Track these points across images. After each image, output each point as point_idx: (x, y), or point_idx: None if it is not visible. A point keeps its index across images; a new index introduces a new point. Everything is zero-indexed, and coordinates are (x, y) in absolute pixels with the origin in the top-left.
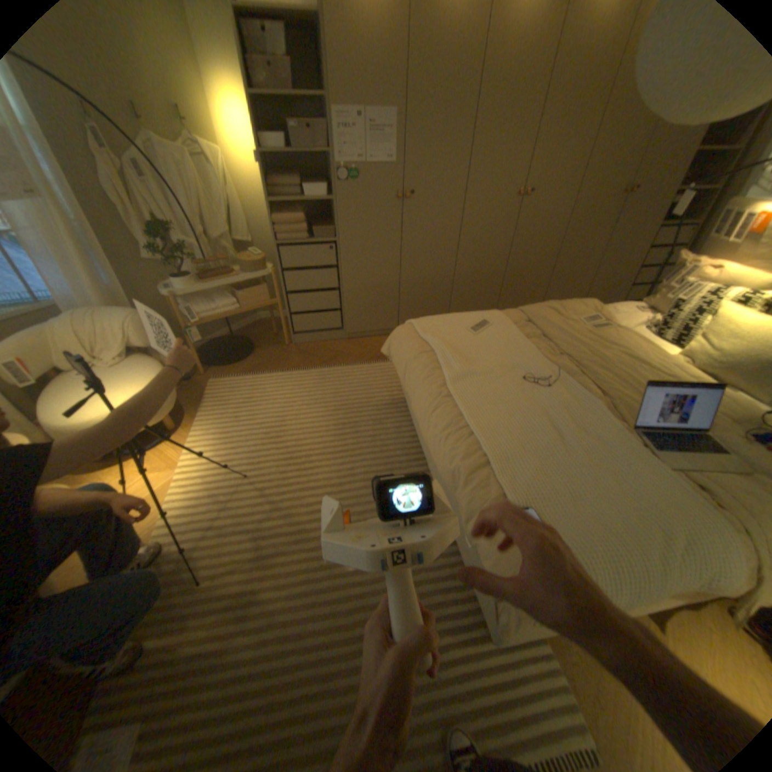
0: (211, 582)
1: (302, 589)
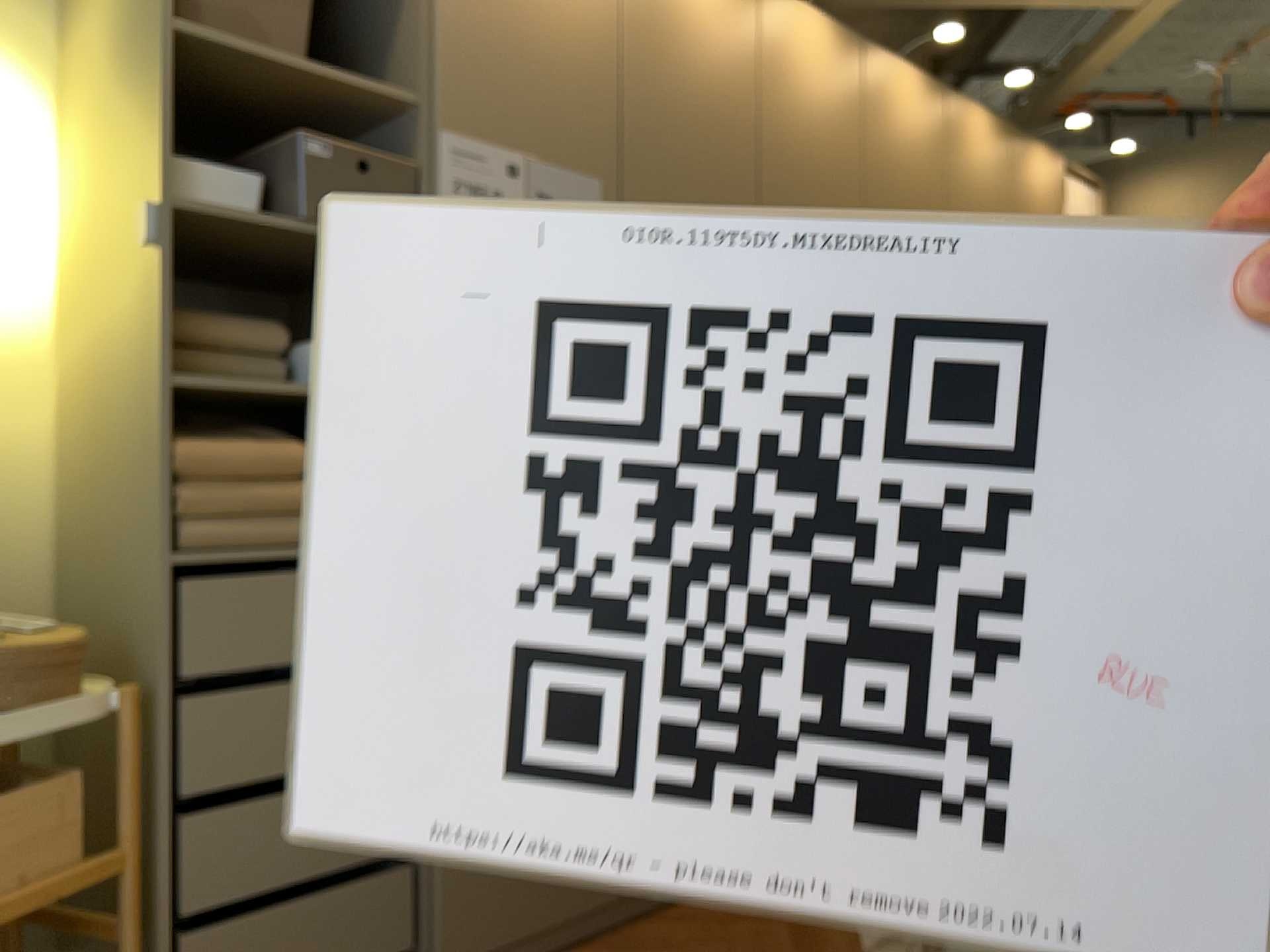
0: None
1: None
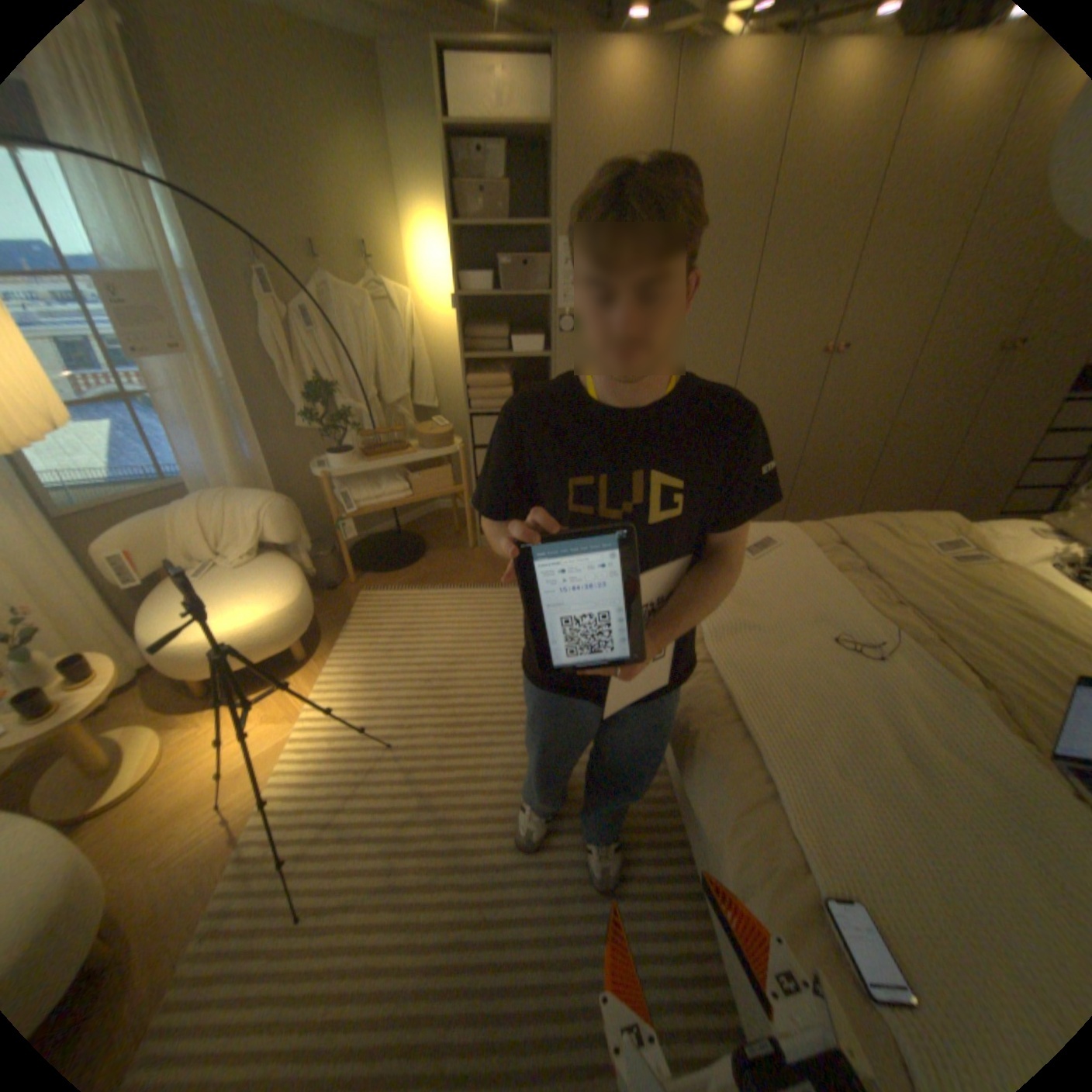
0: (315, 921)
1: (449, 959)
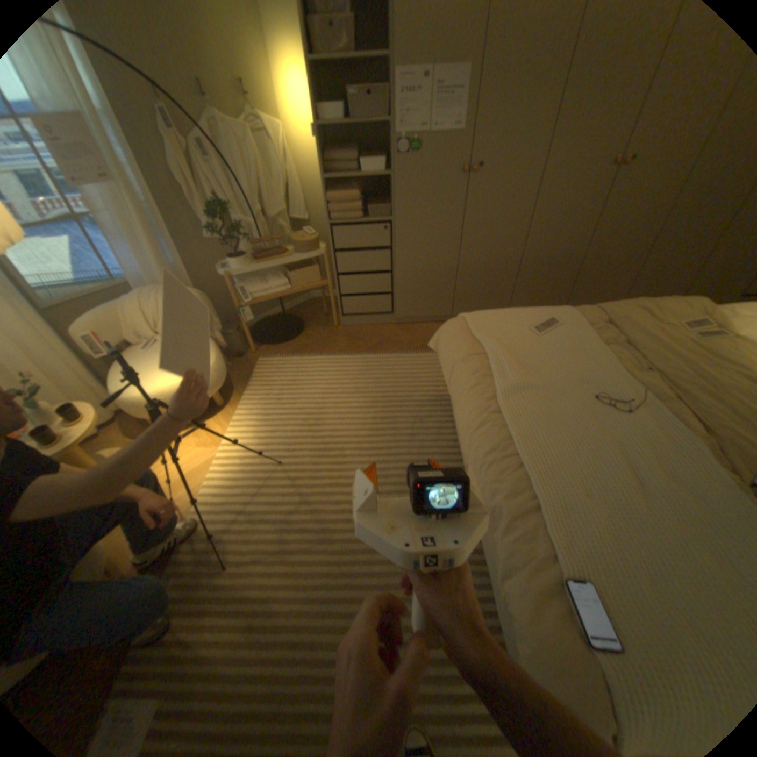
0: (236, 569)
1: (320, 595)
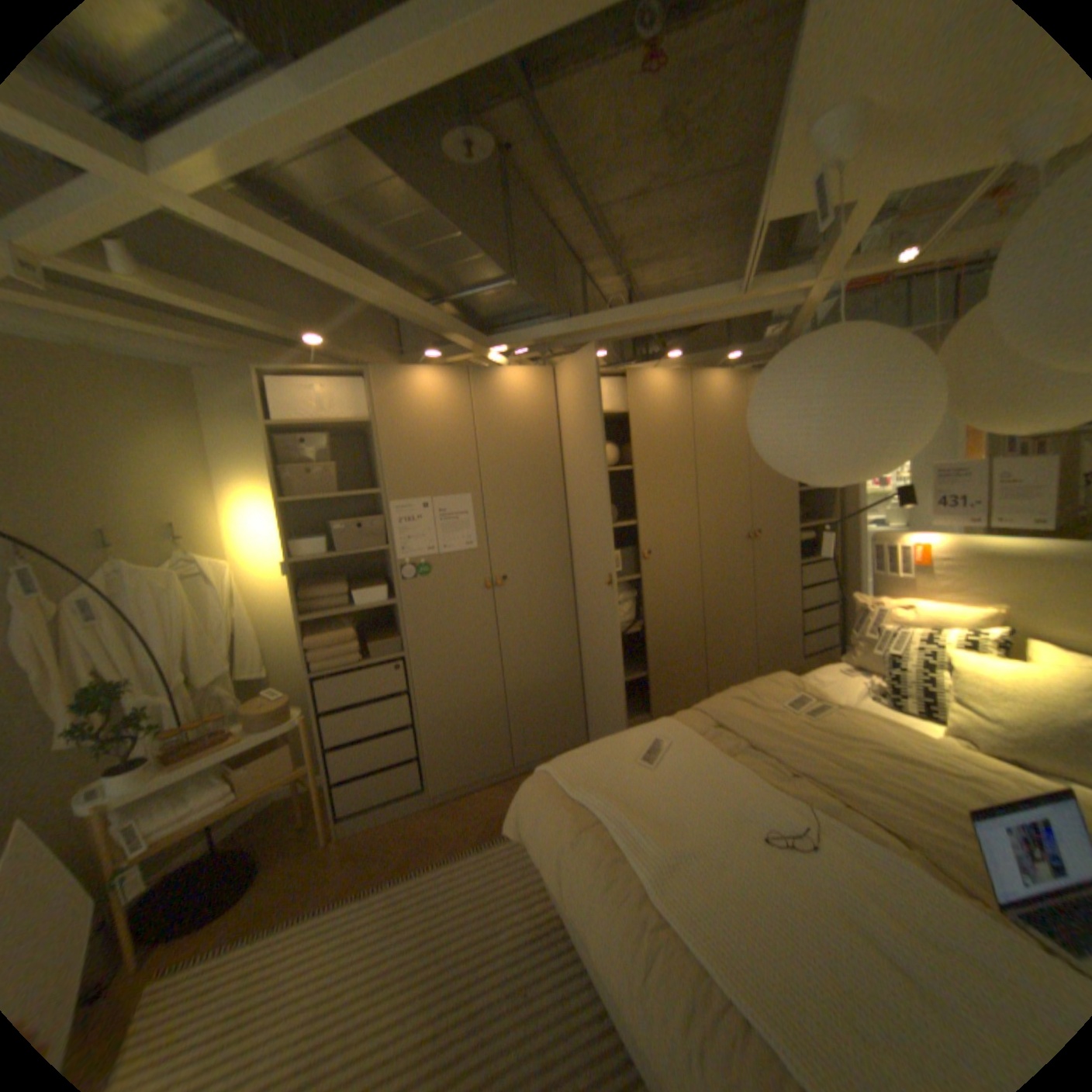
0: None
1: None
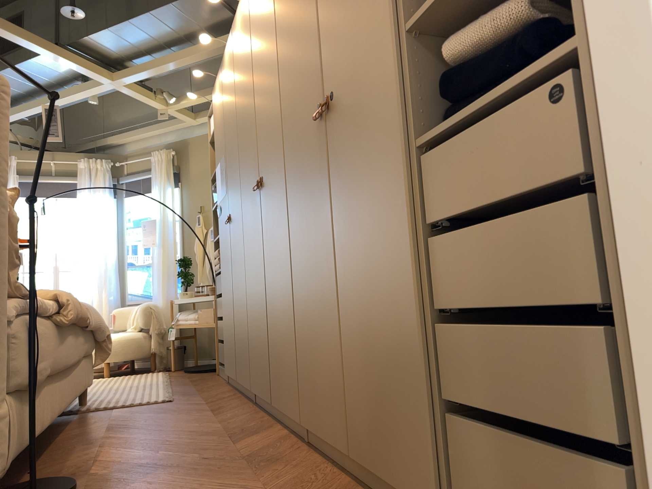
0: None
1: None
